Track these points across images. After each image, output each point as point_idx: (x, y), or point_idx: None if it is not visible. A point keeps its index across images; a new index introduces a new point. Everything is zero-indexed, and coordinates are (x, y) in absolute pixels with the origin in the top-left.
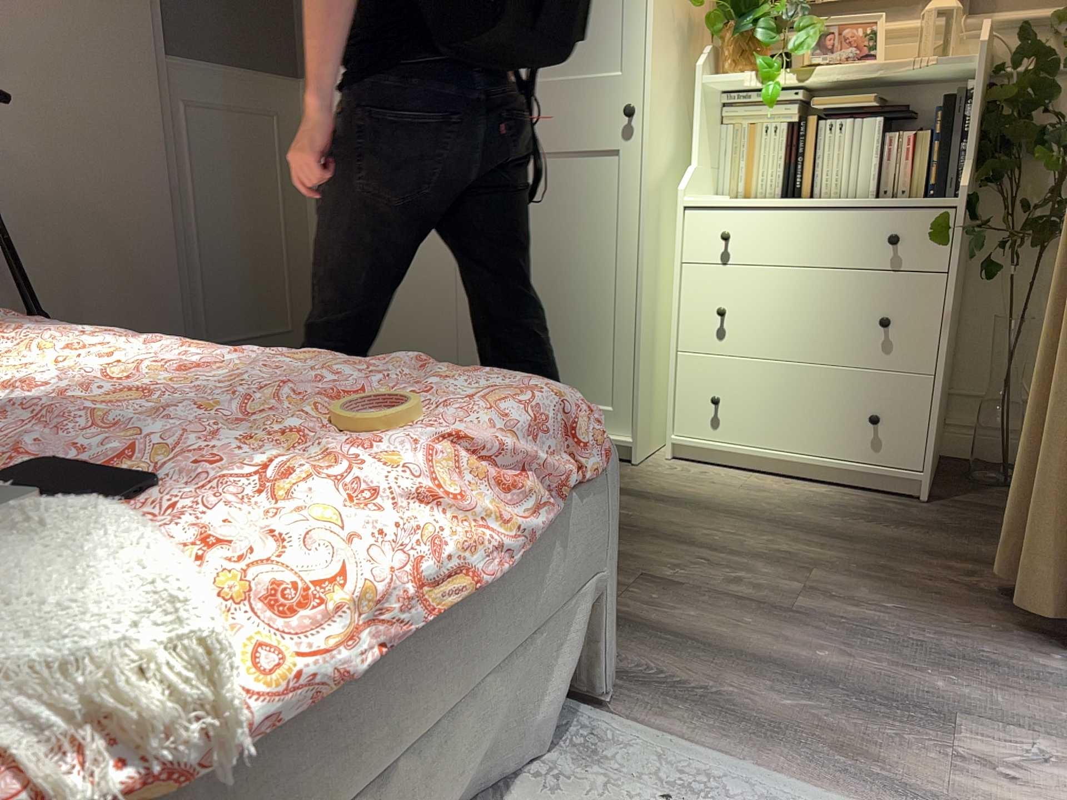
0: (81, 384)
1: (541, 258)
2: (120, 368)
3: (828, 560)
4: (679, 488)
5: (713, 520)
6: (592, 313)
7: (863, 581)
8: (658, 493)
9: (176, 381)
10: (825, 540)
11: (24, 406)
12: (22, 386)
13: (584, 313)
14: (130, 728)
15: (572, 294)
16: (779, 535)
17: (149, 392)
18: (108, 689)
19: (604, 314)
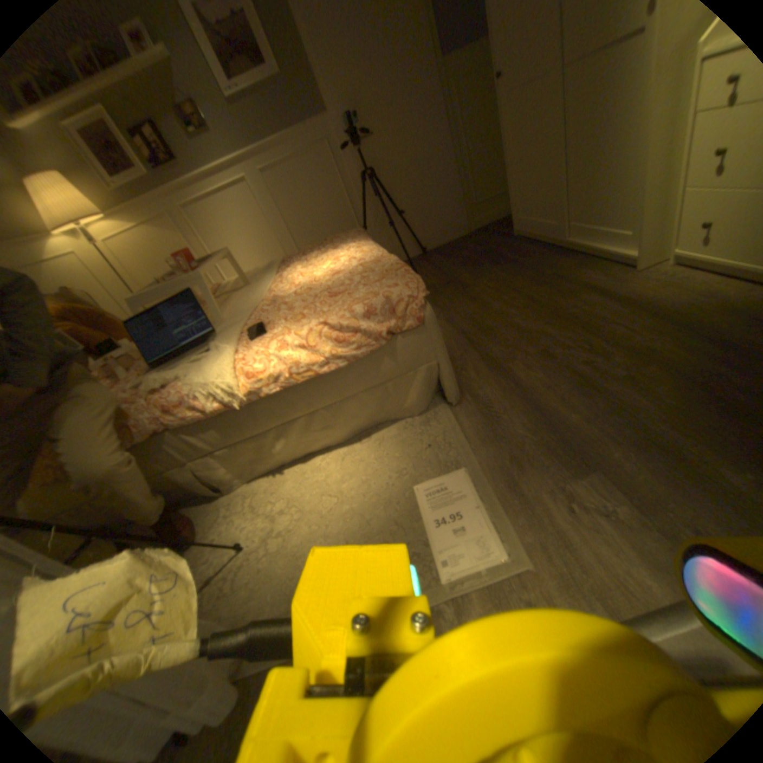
0: (313, 279)
1: (599, 133)
2: (331, 269)
3: (686, 357)
4: (650, 290)
5: (640, 317)
6: (626, 168)
7: (688, 377)
8: (629, 293)
9: (328, 278)
10: (707, 342)
11: (295, 290)
12: (301, 281)
13: (621, 168)
14: (222, 390)
15: (615, 156)
16: (674, 334)
17: (319, 283)
18: (218, 382)
19: (633, 168)
